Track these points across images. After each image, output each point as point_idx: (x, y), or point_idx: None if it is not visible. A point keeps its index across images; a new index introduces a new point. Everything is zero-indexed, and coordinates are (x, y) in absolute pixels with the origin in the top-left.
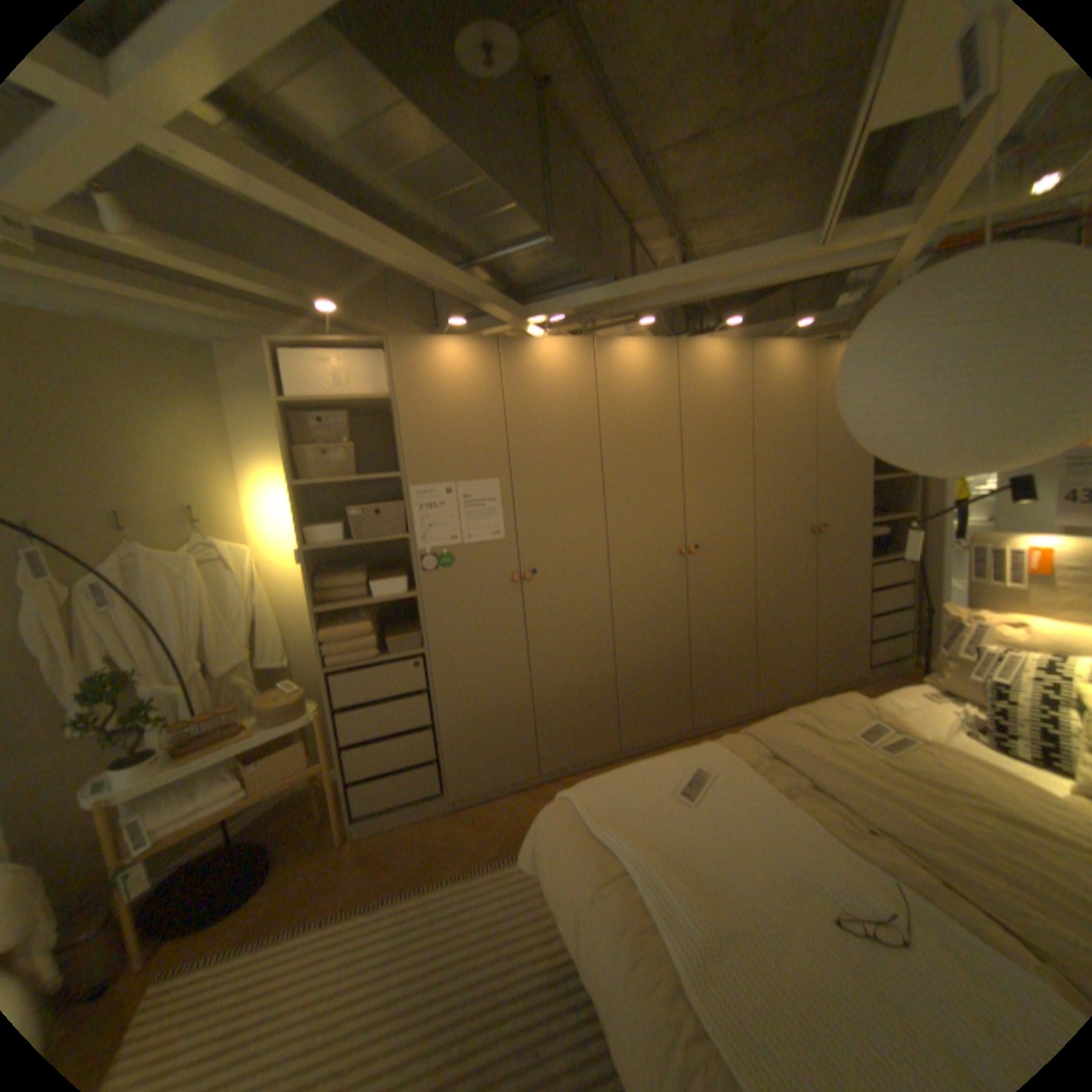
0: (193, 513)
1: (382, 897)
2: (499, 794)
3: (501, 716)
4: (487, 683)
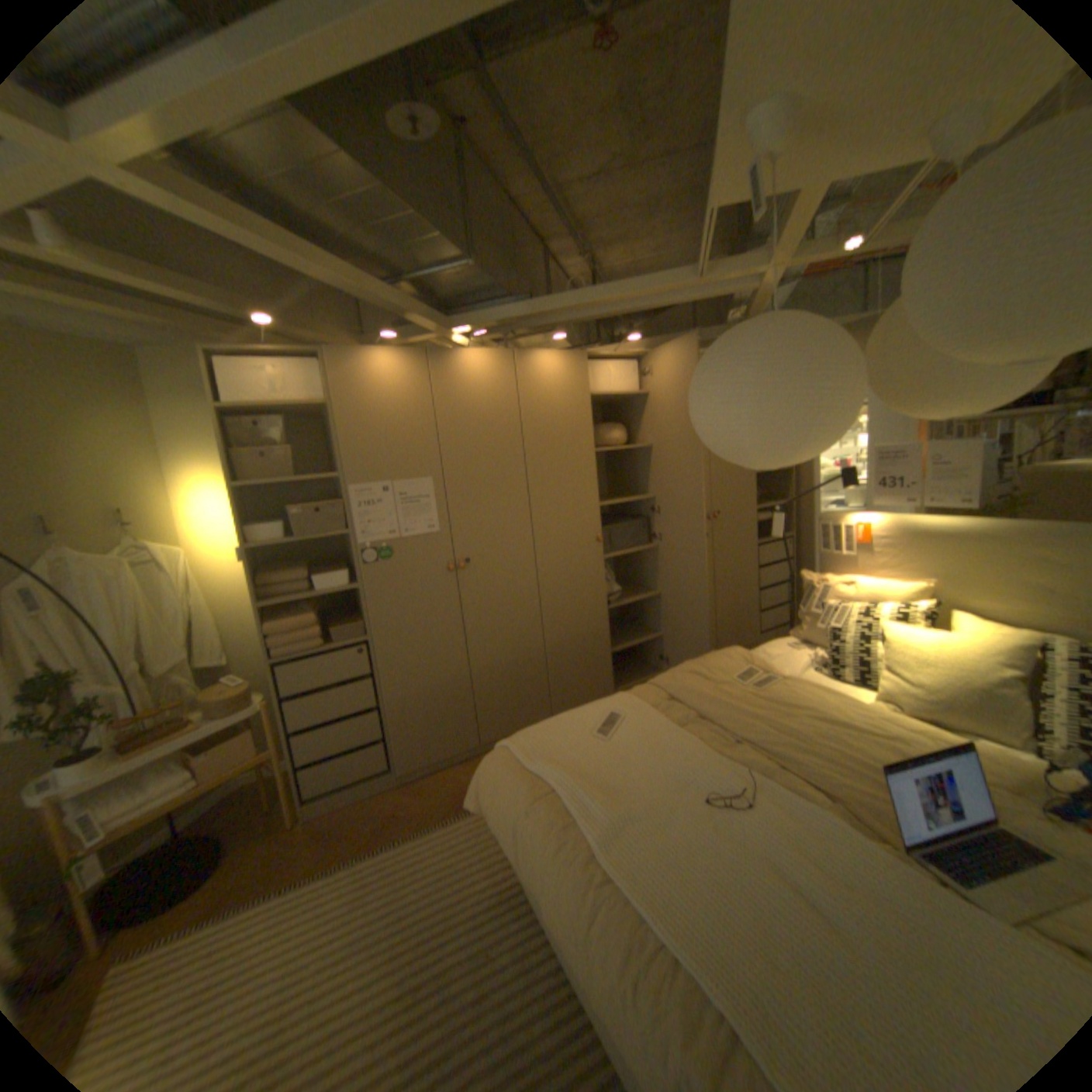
0: (122, 516)
1: (337, 863)
2: (443, 766)
3: (441, 694)
4: (428, 664)
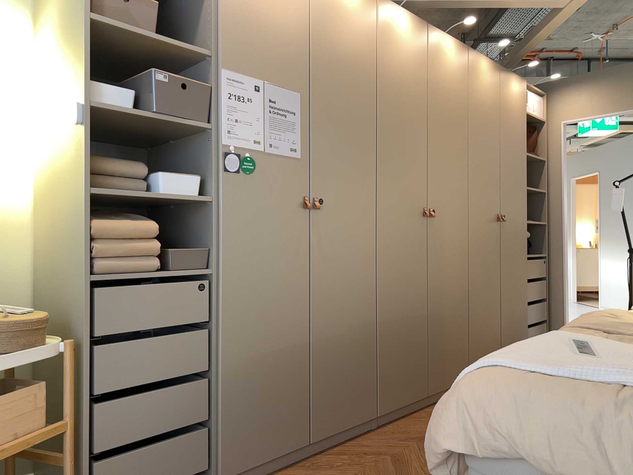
0: None
1: None
2: (268, 469)
3: (280, 364)
4: (271, 320)
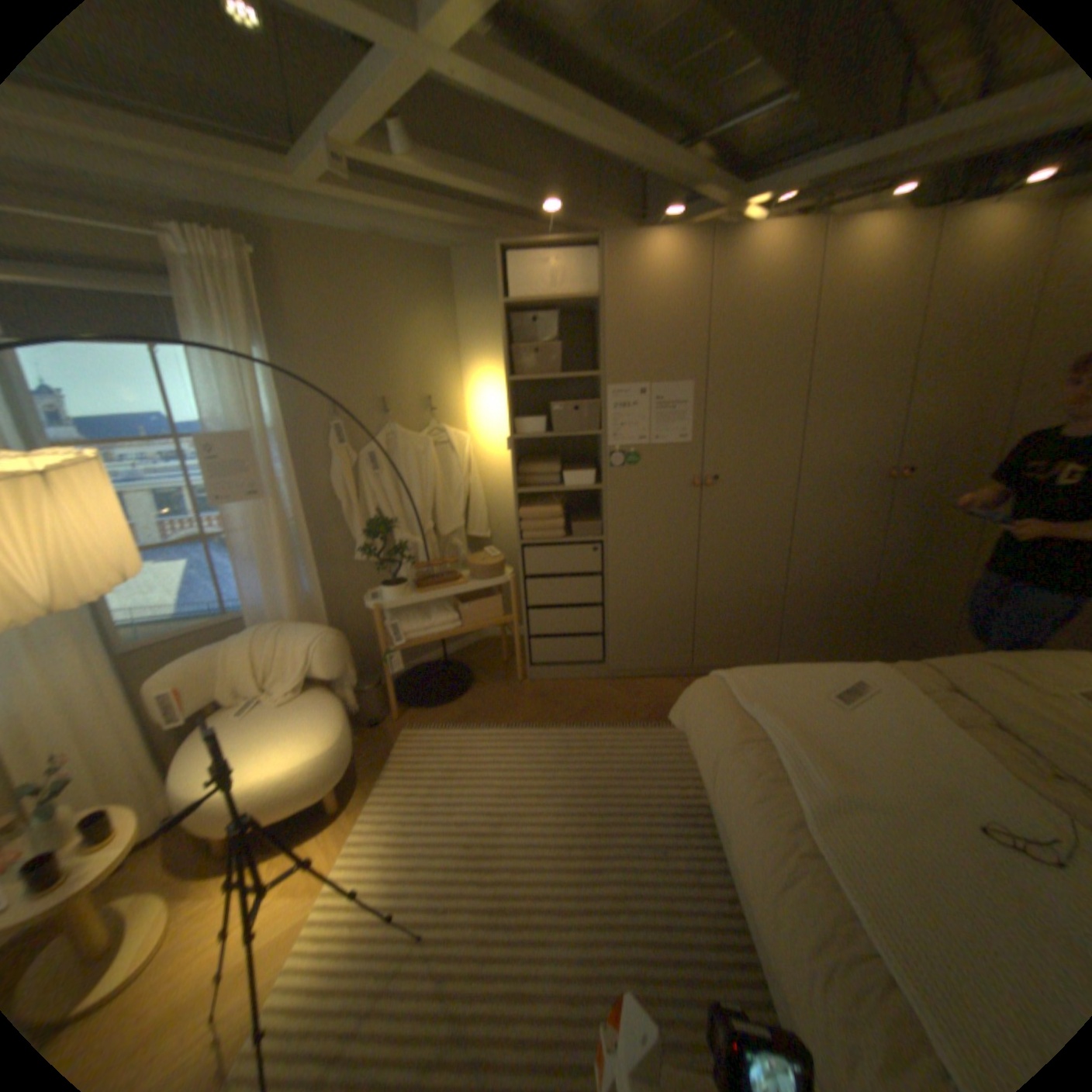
0: (431, 401)
1: (551, 721)
2: (652, 673)
3: (663, 607)
4: (655, 575)
